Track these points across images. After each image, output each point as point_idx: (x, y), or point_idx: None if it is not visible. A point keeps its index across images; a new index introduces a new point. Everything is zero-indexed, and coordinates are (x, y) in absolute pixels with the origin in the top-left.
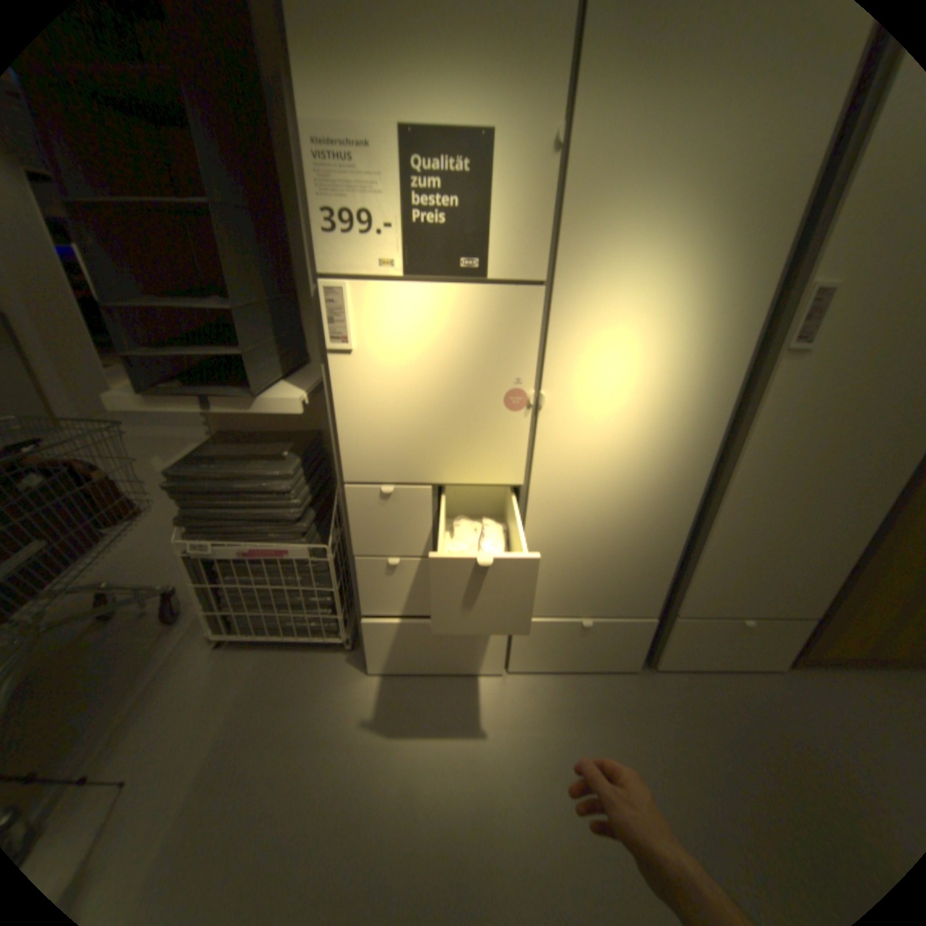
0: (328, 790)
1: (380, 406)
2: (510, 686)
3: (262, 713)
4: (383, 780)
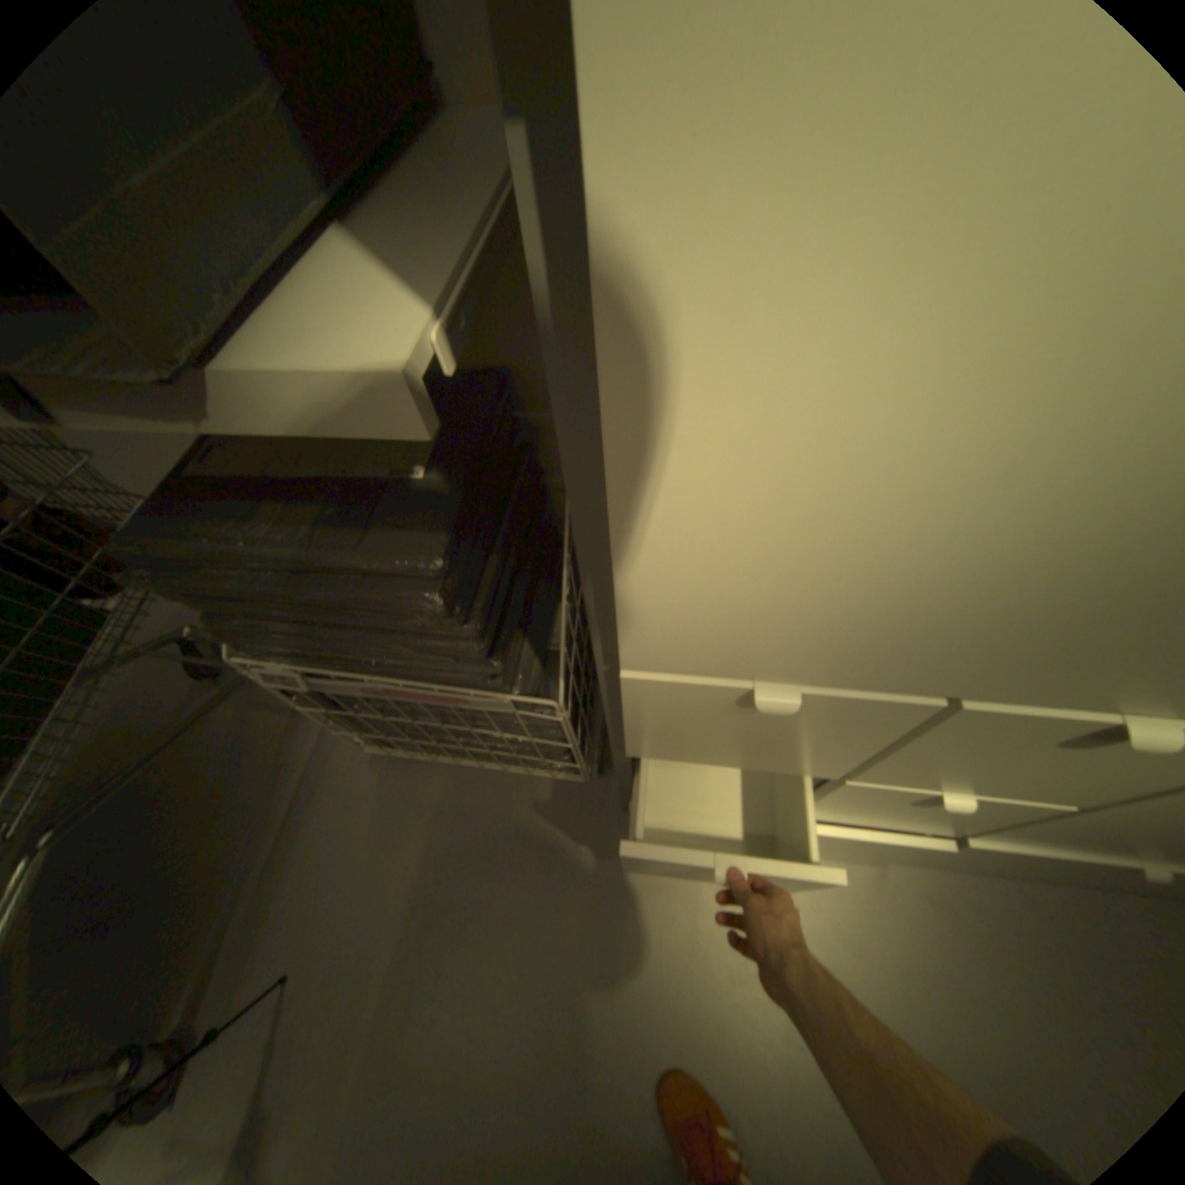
0: (586, 1045)
1: (905, 449)
2: (898, 887)
3: (465, 880)
4: (675, 1042)
